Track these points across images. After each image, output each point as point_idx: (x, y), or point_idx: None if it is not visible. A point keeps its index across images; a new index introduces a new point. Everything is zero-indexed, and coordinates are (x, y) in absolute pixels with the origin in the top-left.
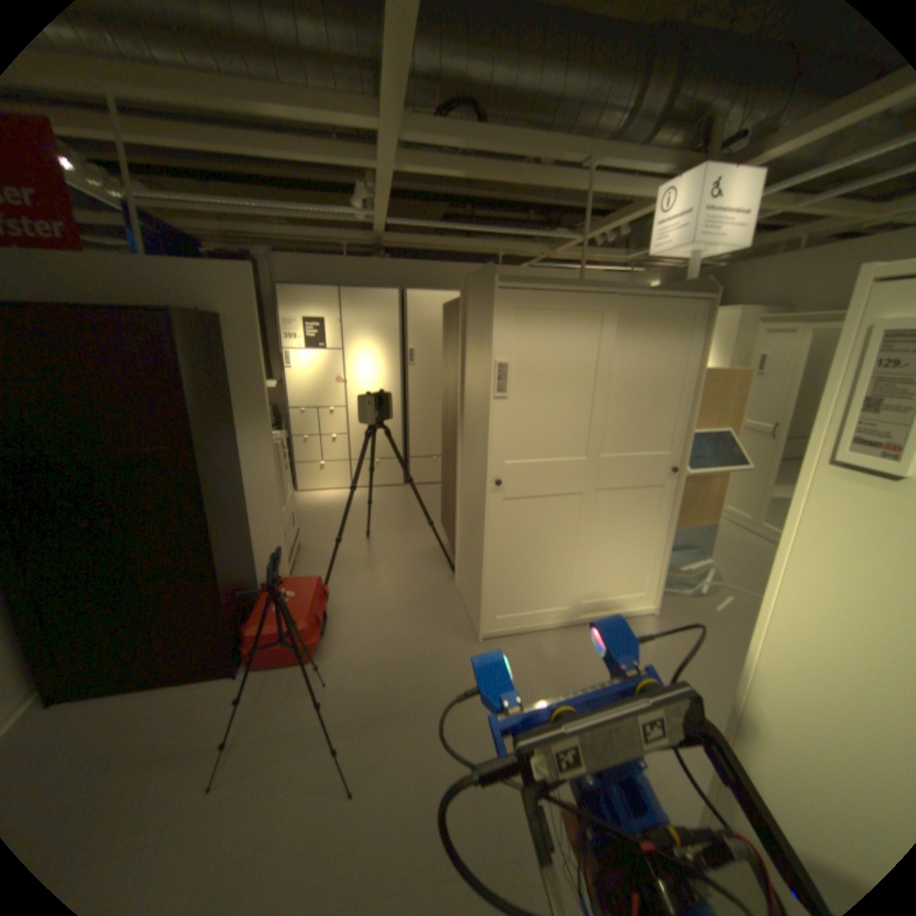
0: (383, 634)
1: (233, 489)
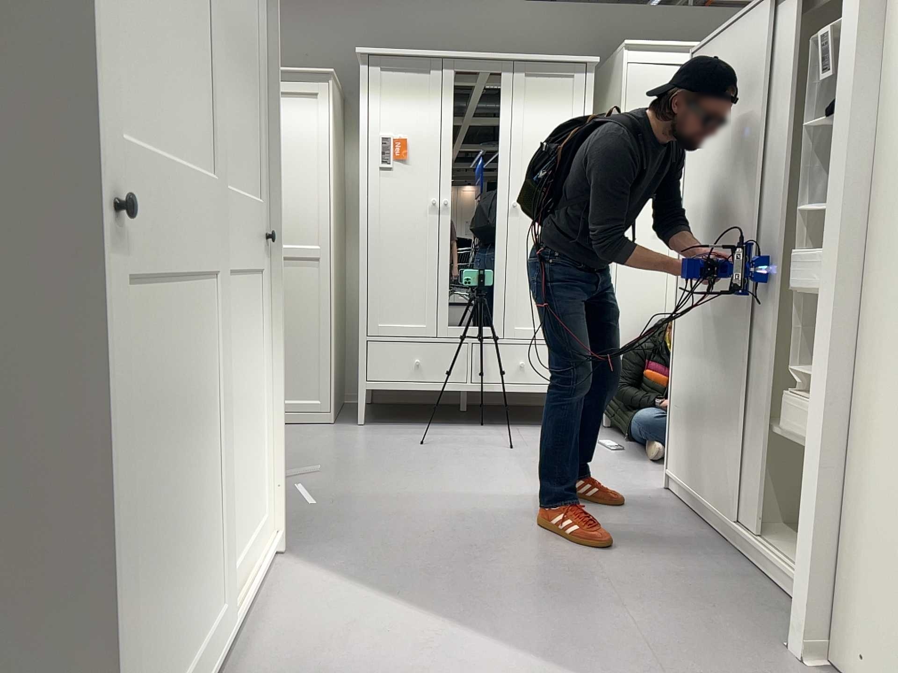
0: None
1: None
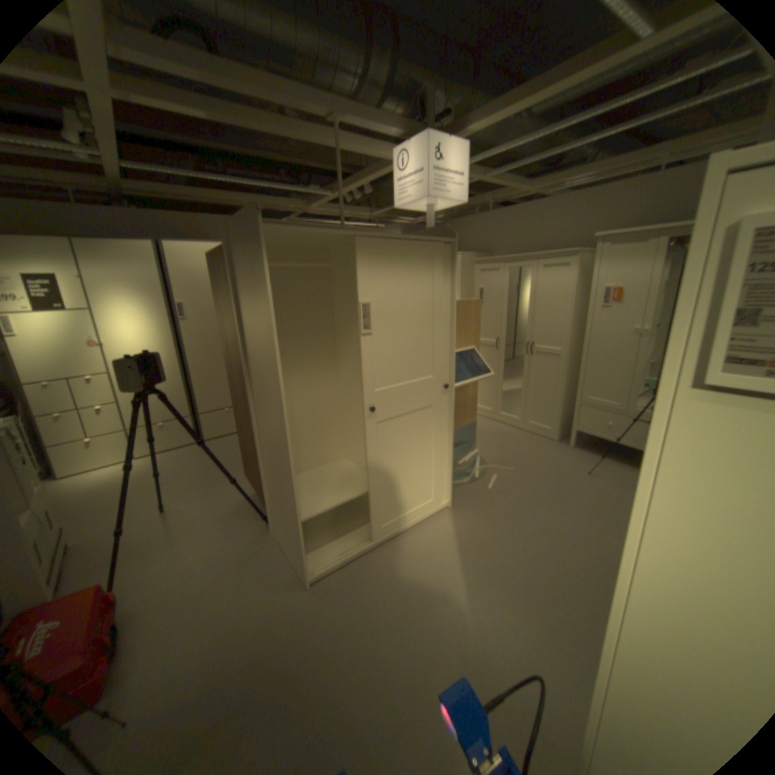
0: (196, 621)
1: None
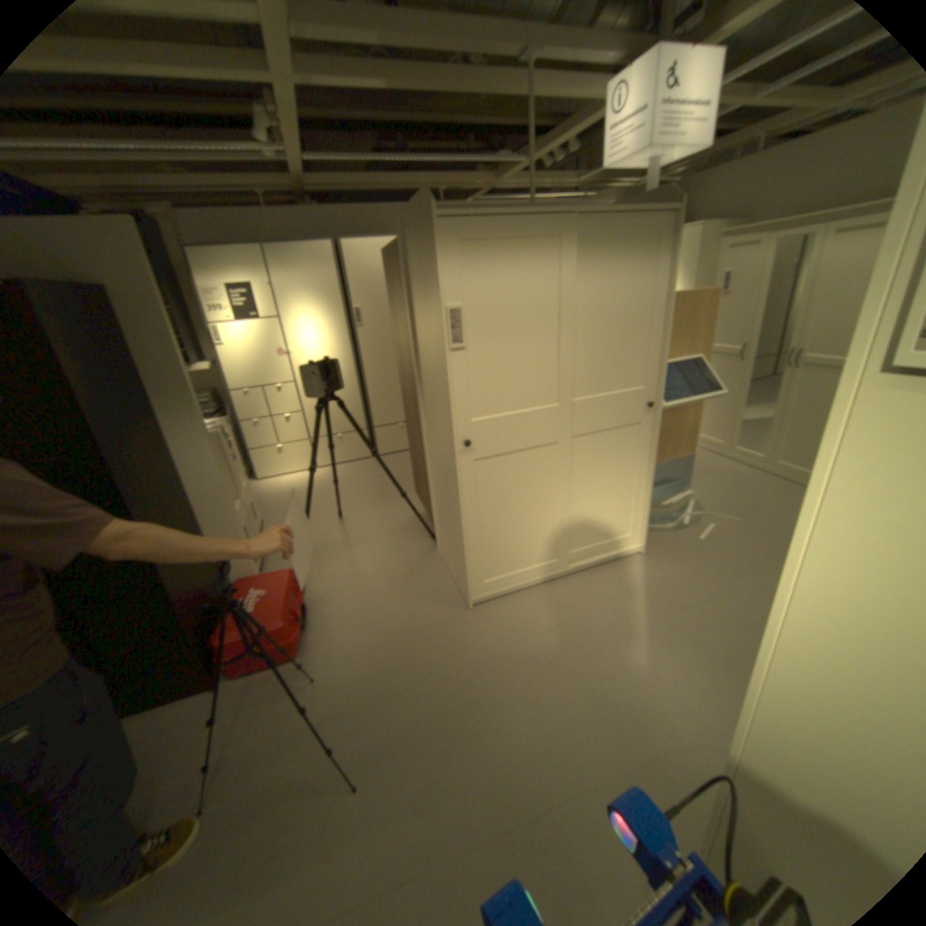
0: (370, 616)
1: (172, 491)
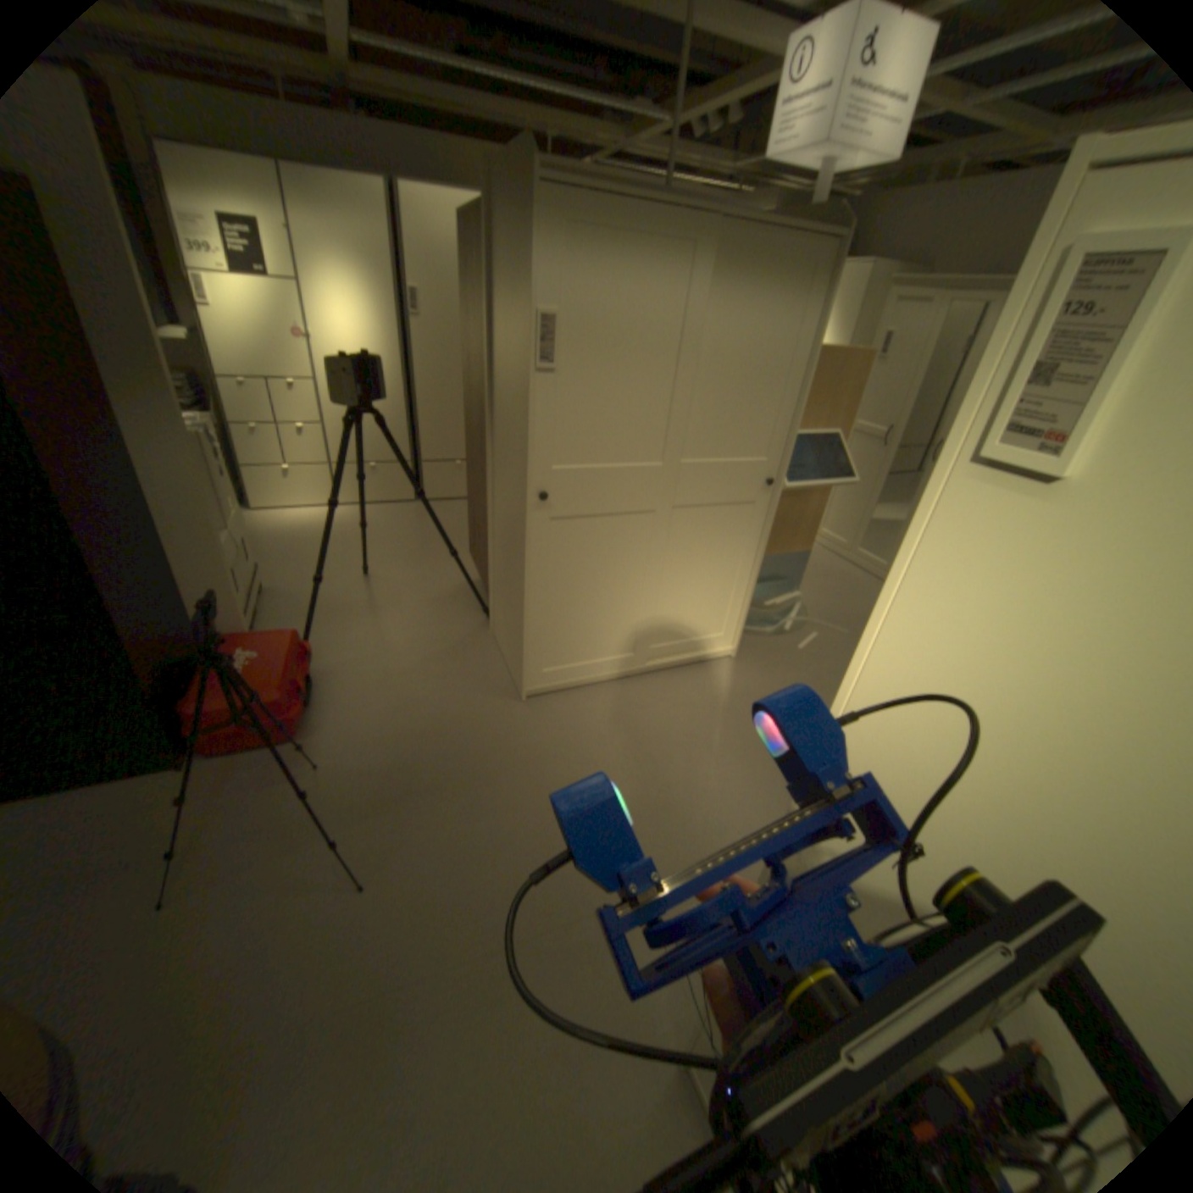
0: (394, 698)
1: (126, 505)
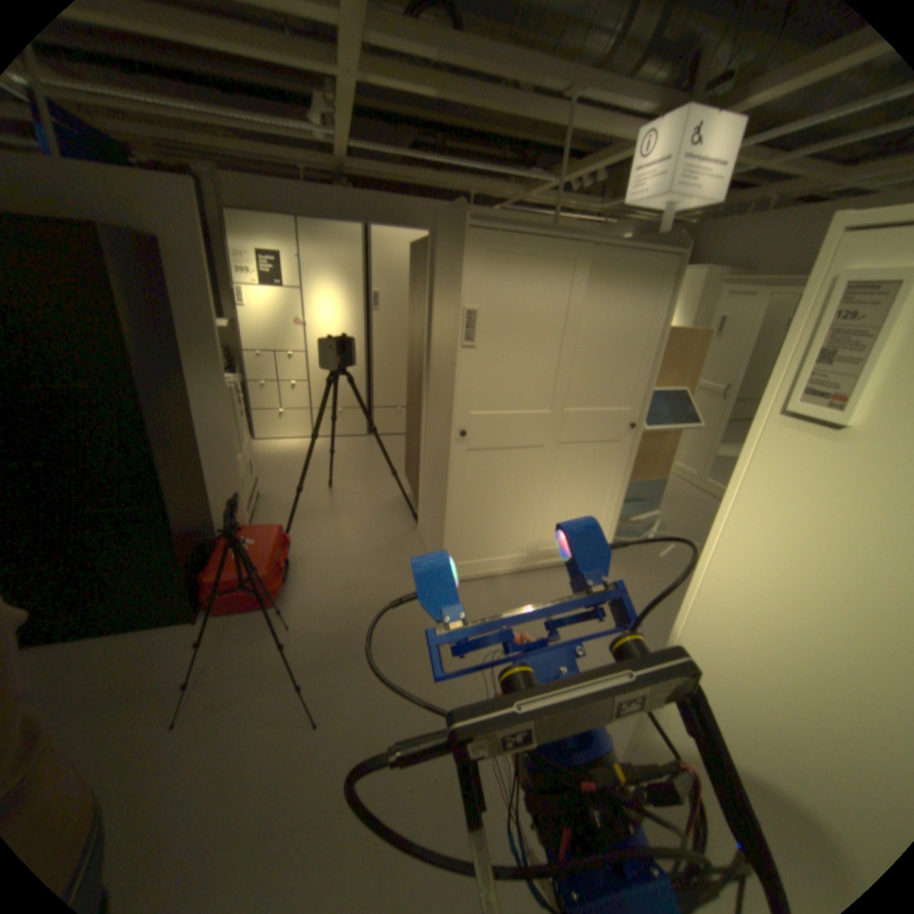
0: (346, 579)
1: (183, 434)
